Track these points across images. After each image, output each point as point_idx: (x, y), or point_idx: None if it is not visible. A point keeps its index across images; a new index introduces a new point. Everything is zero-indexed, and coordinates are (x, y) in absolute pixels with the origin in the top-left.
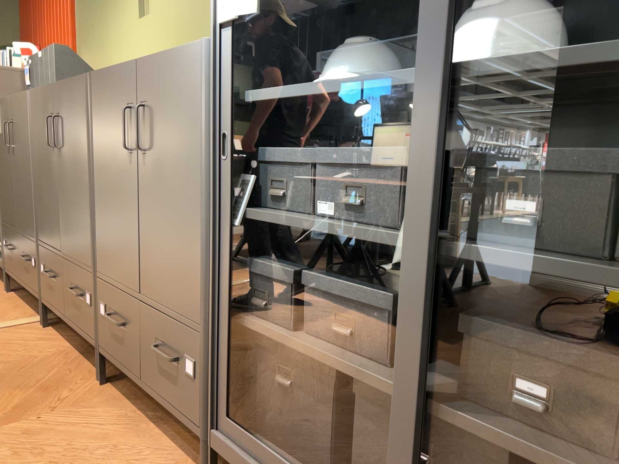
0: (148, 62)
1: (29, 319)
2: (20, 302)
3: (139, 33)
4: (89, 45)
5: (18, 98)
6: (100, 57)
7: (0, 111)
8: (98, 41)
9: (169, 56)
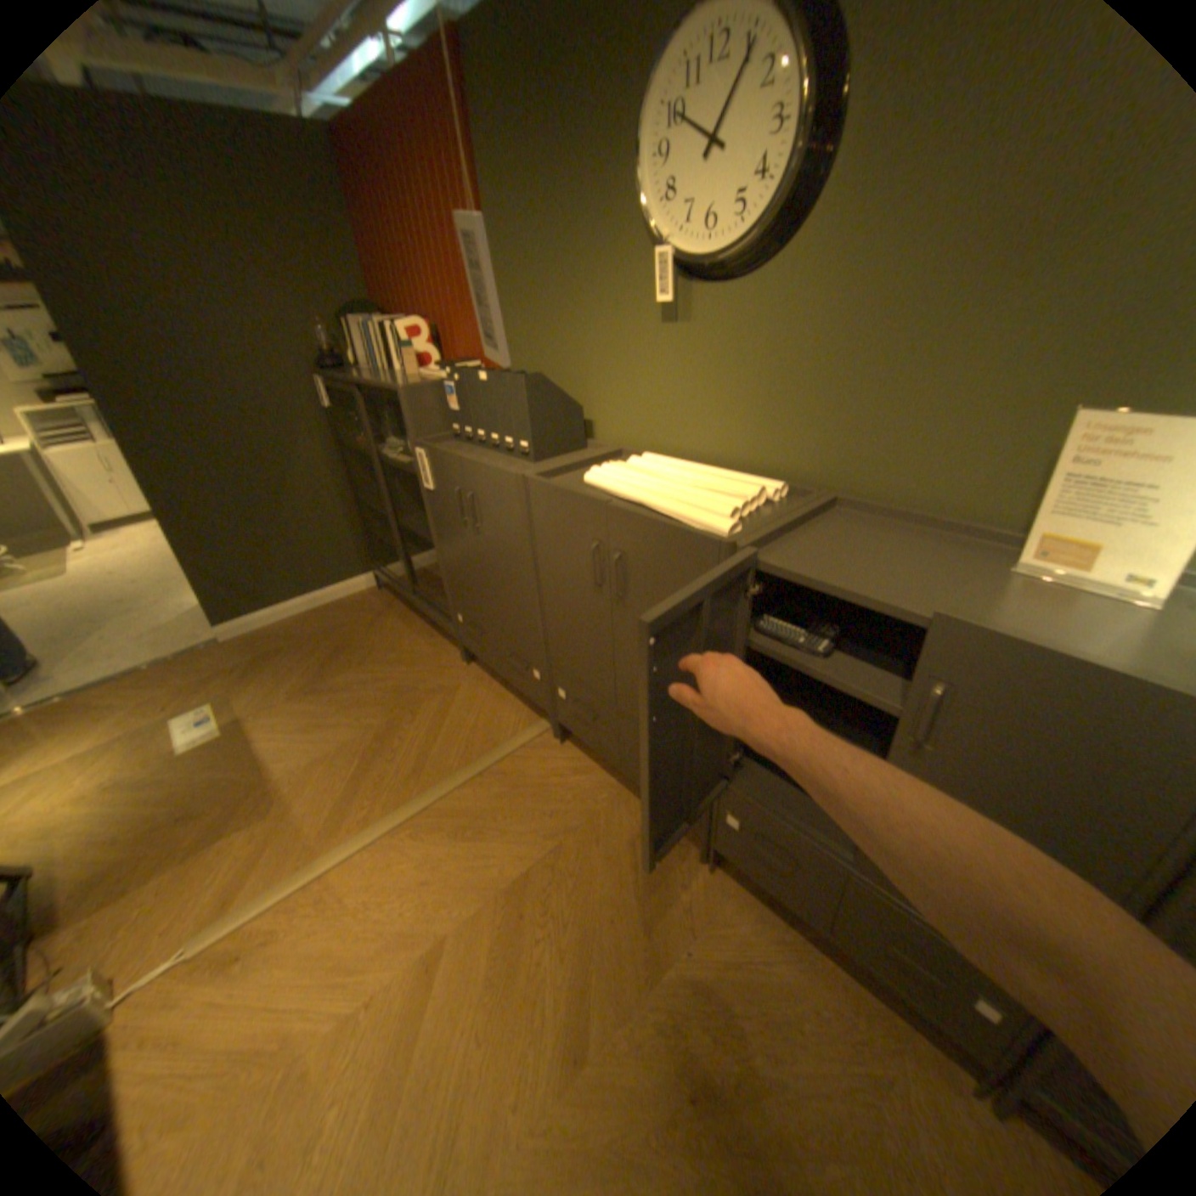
0: (985, 639)
1: (536, 729)
2: (497, 687)
3: (660, 347)
4: (527, 329)
5: (488, 470)
6: (557, 358)
7: (436, 463)
8: (550, 329)
9: (1085, 672)
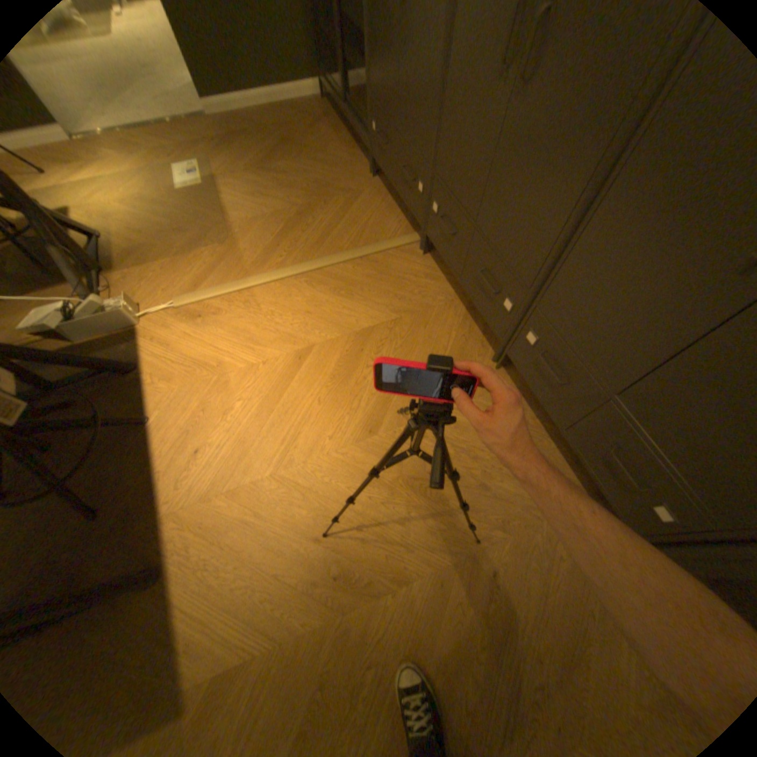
0: None
1: (410, 240)
2: (391, 201)
3: None
4: None
5: None
6: None
7: None
8: None
9: None
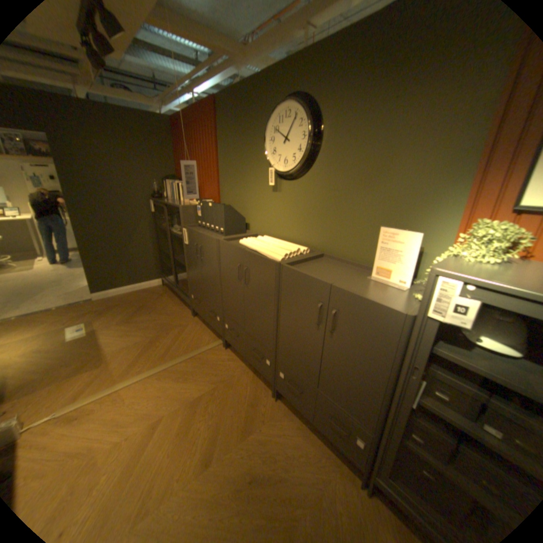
0: (344, 293)
1: (217, 343)
2: (204, 326)
3: (272, 199)
4: (230, 190)
5: (207, 237)
6: (239, 200)
7: (190, 234)
8: (237, 190)
9: (367, 302)
